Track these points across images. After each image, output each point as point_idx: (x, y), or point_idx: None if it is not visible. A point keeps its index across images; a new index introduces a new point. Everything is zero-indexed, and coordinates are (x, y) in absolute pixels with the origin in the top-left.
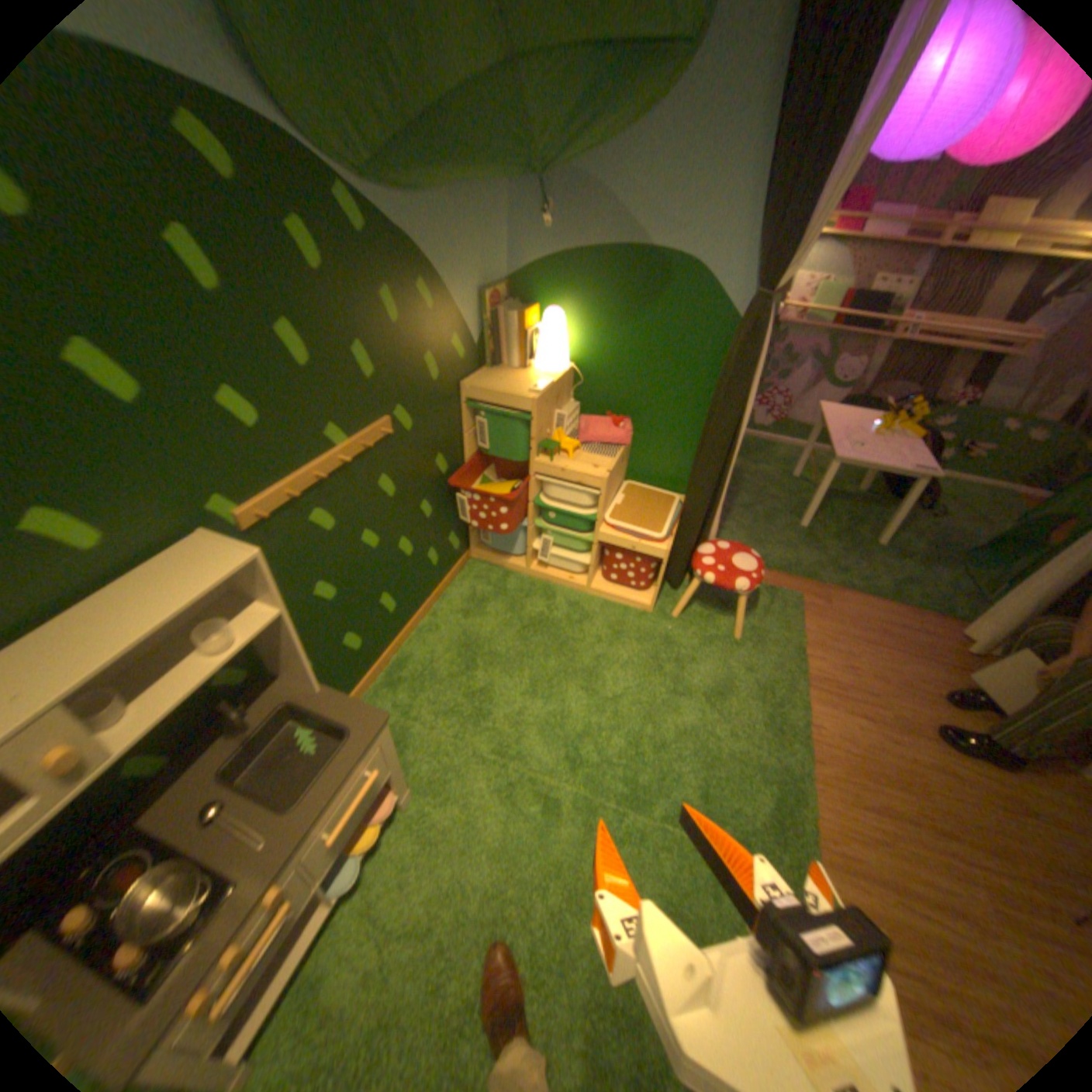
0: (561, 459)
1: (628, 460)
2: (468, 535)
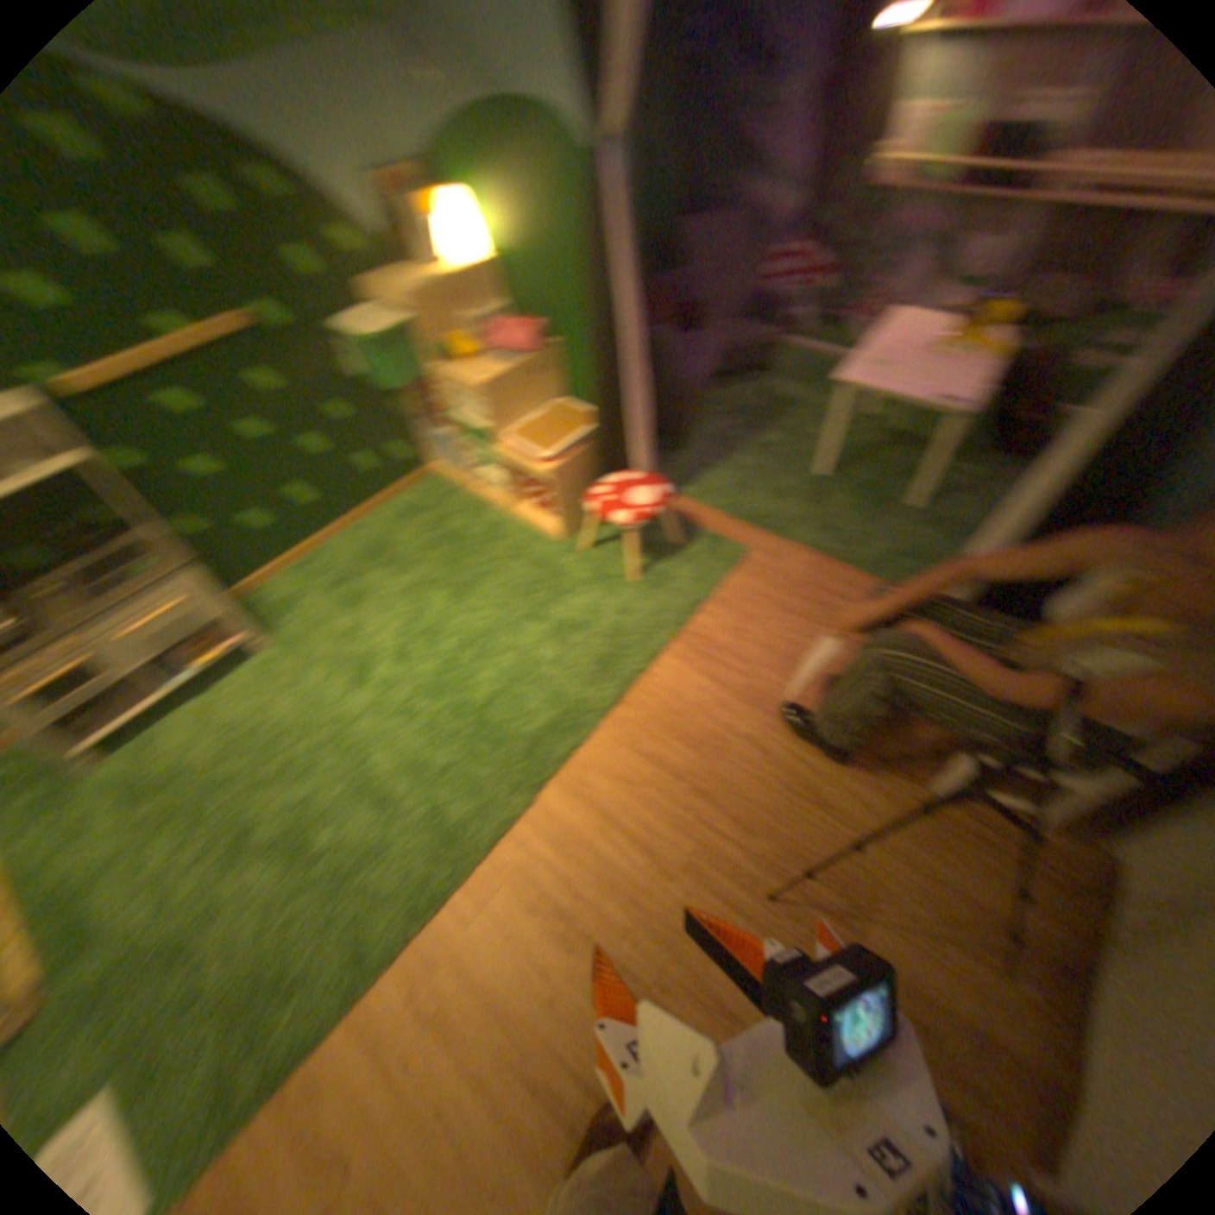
0: (451, 367)
1: (561, 375)
2: (417, 449)
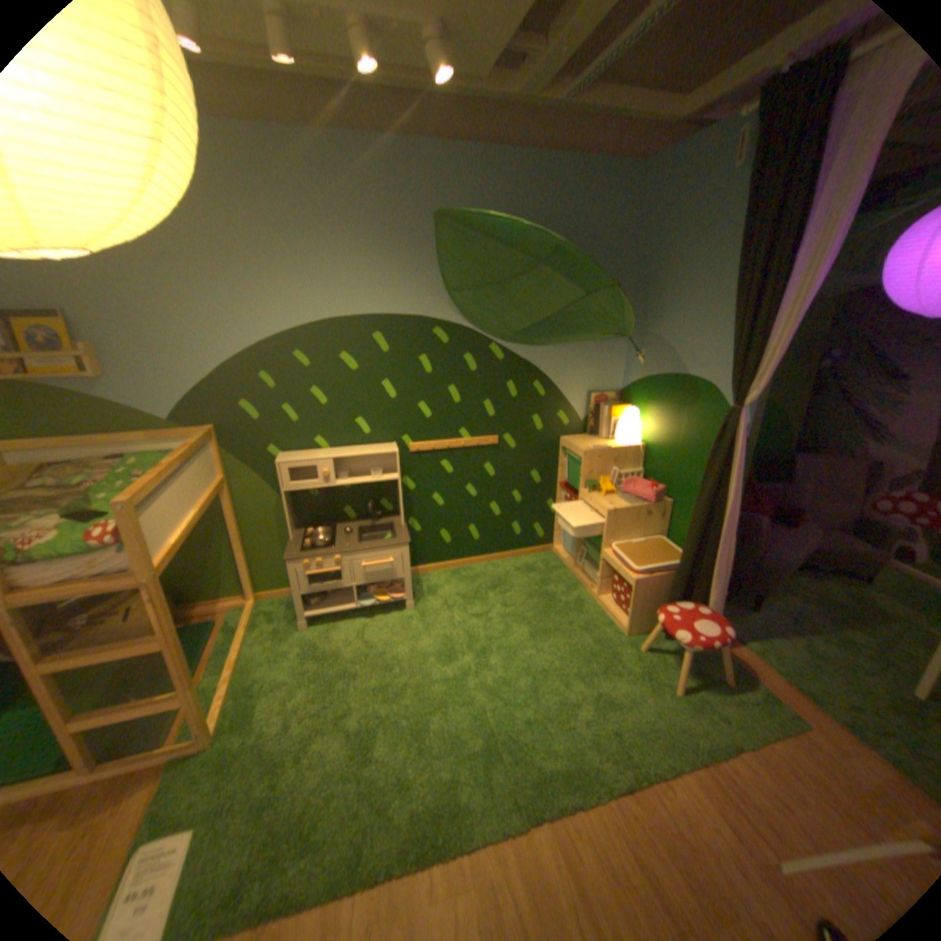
0: (597, 495)
1: (670, 523)
2: (552, 534)
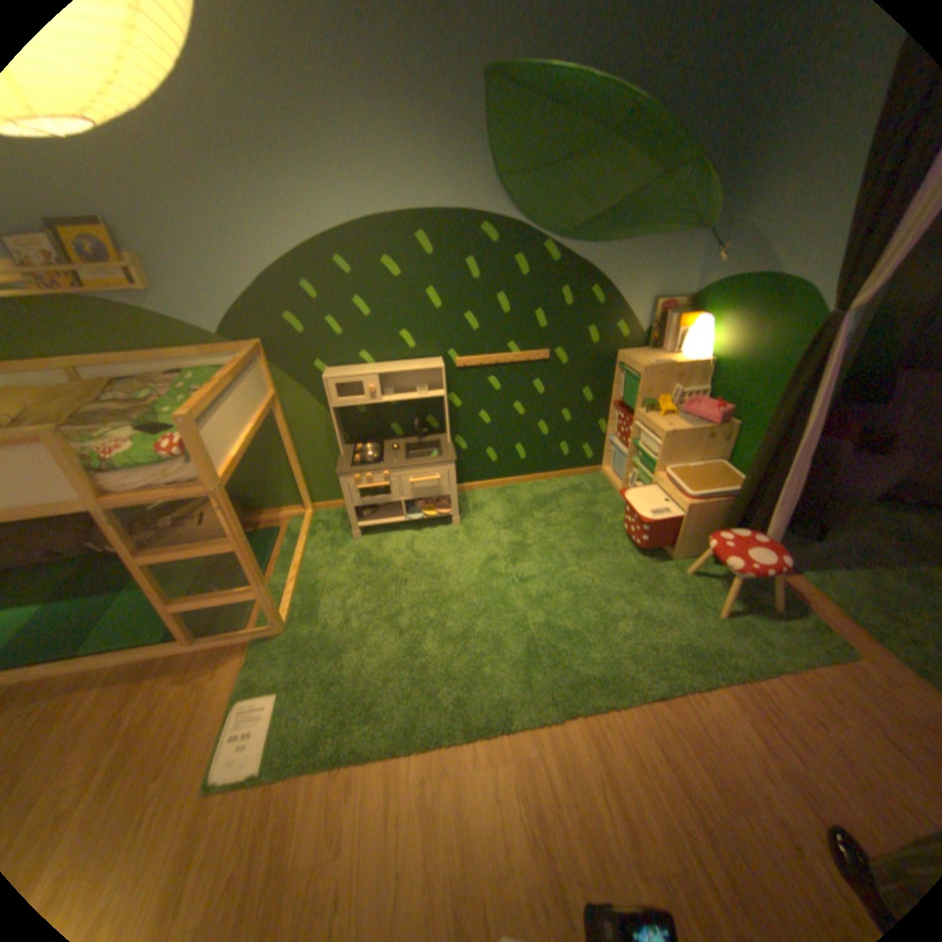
0: (655, 415)
1: (735, 447)
2: (602, 455)
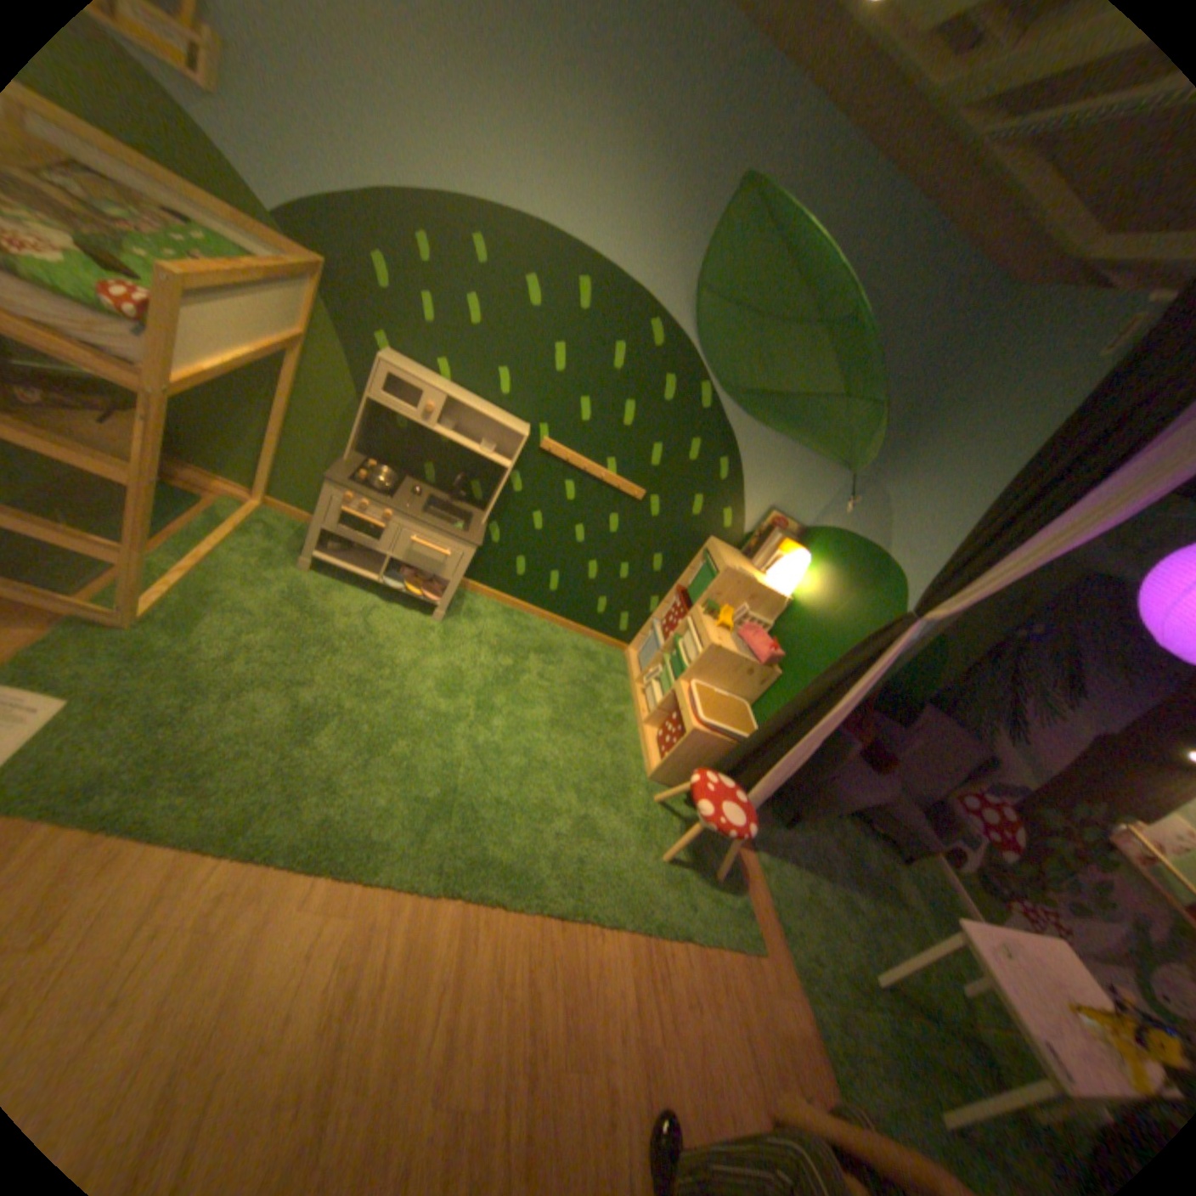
0: (710, 623)
1: (764, 697)
2: (635, 637)
